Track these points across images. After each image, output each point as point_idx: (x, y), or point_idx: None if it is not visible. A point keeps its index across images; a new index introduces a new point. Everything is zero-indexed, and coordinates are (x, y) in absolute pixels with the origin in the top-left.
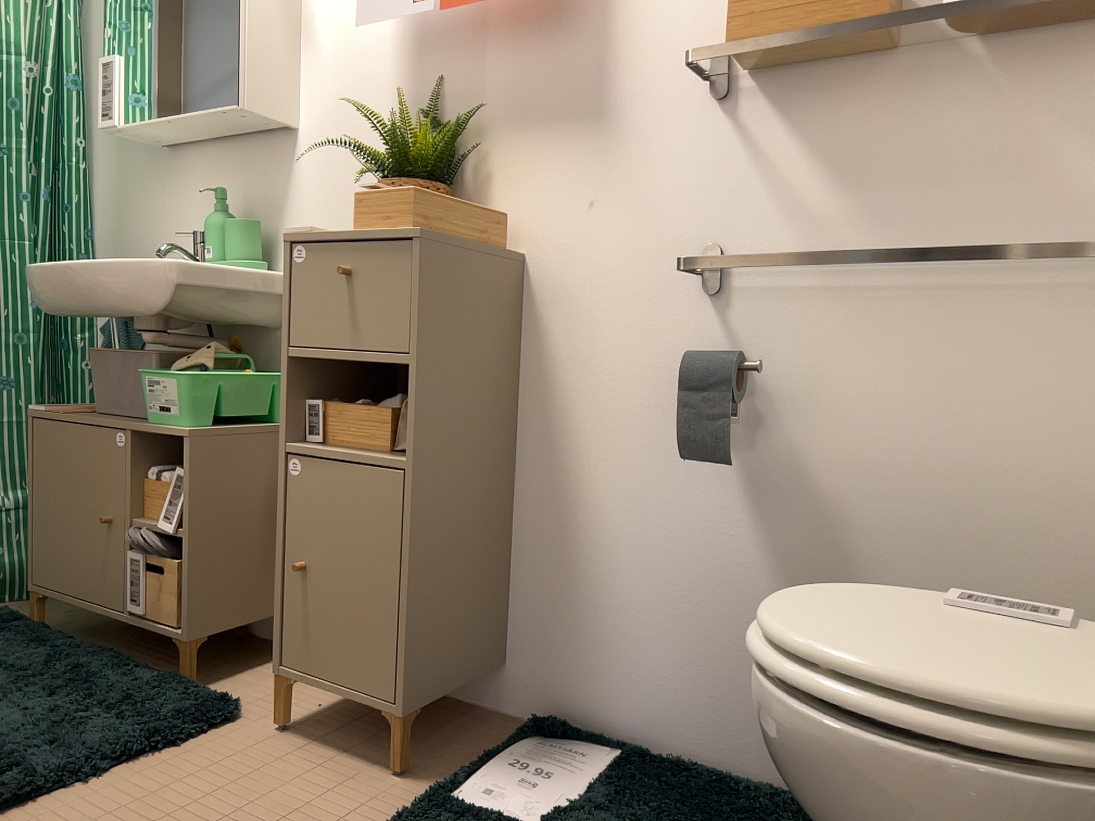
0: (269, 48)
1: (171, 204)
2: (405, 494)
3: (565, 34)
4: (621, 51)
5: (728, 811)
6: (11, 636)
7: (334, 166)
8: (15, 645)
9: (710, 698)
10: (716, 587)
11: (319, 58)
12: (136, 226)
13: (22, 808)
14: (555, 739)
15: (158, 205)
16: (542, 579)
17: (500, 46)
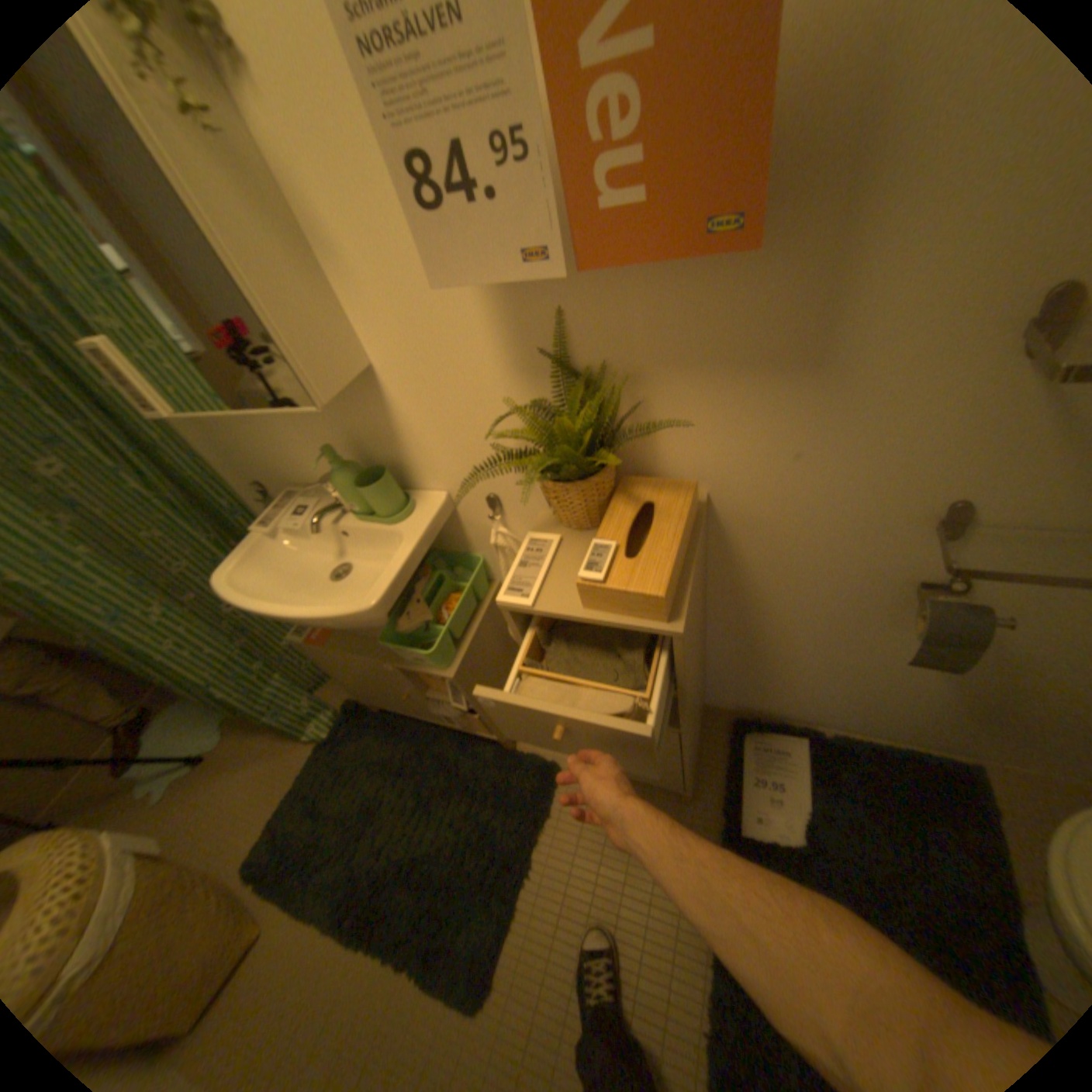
0: (296, 303)
1: (258, 429)
2: (683, 739)
3: (768, 243)
4: (871, 273)
5: (908, 796)
6: (376, 736)
7: (439, 403)
8: (386, 748)
9: (872, 715)
10: (892, 681)
11: (355, 275)
12: (235, 445)
13: (515, 918)
14: (761, 737)
15: (244, 429)
16: (735, 665)
17: (650, 262)
